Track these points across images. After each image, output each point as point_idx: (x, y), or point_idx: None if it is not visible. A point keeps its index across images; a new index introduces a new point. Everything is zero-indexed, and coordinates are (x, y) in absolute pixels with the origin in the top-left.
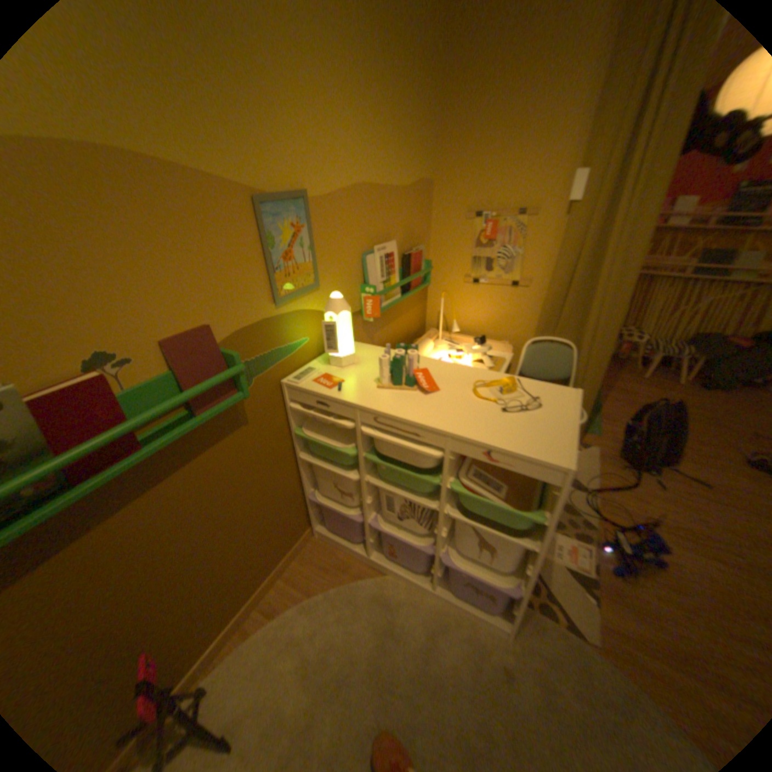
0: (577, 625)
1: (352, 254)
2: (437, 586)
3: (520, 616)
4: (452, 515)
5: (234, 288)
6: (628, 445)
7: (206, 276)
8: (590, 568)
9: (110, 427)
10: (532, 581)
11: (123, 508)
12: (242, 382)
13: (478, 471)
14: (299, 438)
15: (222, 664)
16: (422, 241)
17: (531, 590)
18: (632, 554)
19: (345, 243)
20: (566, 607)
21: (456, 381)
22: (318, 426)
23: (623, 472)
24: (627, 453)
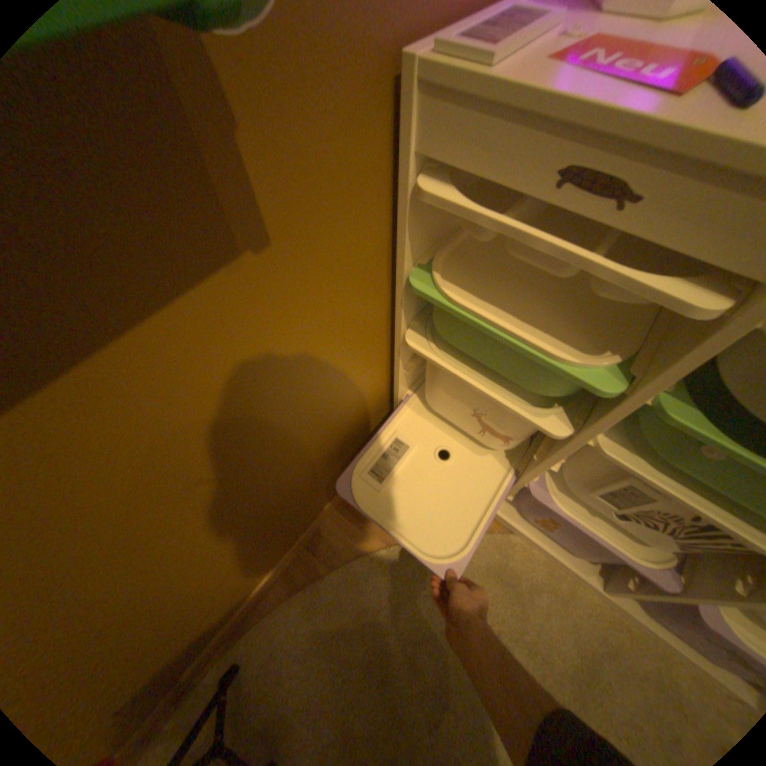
0: None
1: None
2: (619, 590)
3: None
4: None
5: None
6: None
7: None
8: None
9: None
10: None
11: None
12: None
13: None
14: (412, 295)
15: (260, 625)
16: None
17: None
18: None
19: None
20: None
21: None
22: (475, 268)
23: None
24: None
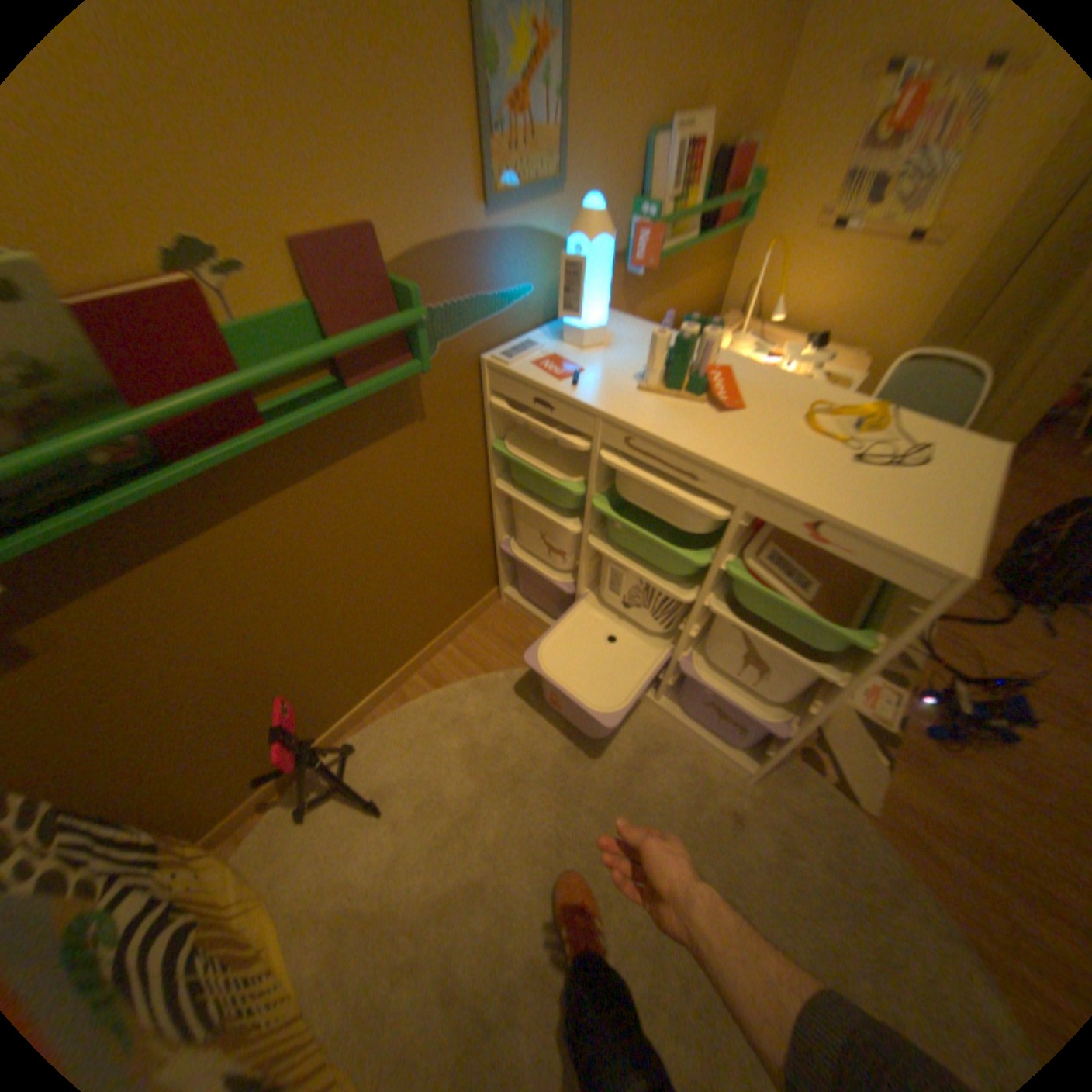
0: (851, 784)
1: (631, 126)
2: (662, 695)
3: (774, 757)
4: (711, 608)
5: (418, 155)
6: (1012, 559)
7: (370, 117)
8: (893, 718)
9: (216, 376)
10: (810, 720)
11: (246, 509)
12: (421, 343)
13: (776, 552)
14: (497, 457)
15: (374, 724)
16: (759, 125)
17: (808, 731)
18: (965, 713)
19: (623, 97)
20: (842, 759)
21: (775, 397)
22: (528, 442)
23: (989, 596)
24: (1005, 571)
